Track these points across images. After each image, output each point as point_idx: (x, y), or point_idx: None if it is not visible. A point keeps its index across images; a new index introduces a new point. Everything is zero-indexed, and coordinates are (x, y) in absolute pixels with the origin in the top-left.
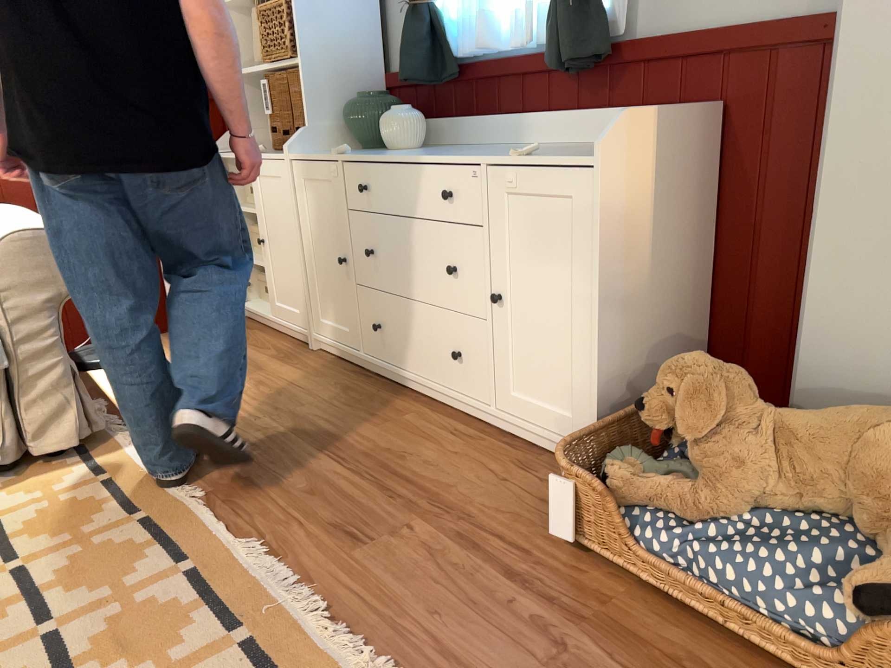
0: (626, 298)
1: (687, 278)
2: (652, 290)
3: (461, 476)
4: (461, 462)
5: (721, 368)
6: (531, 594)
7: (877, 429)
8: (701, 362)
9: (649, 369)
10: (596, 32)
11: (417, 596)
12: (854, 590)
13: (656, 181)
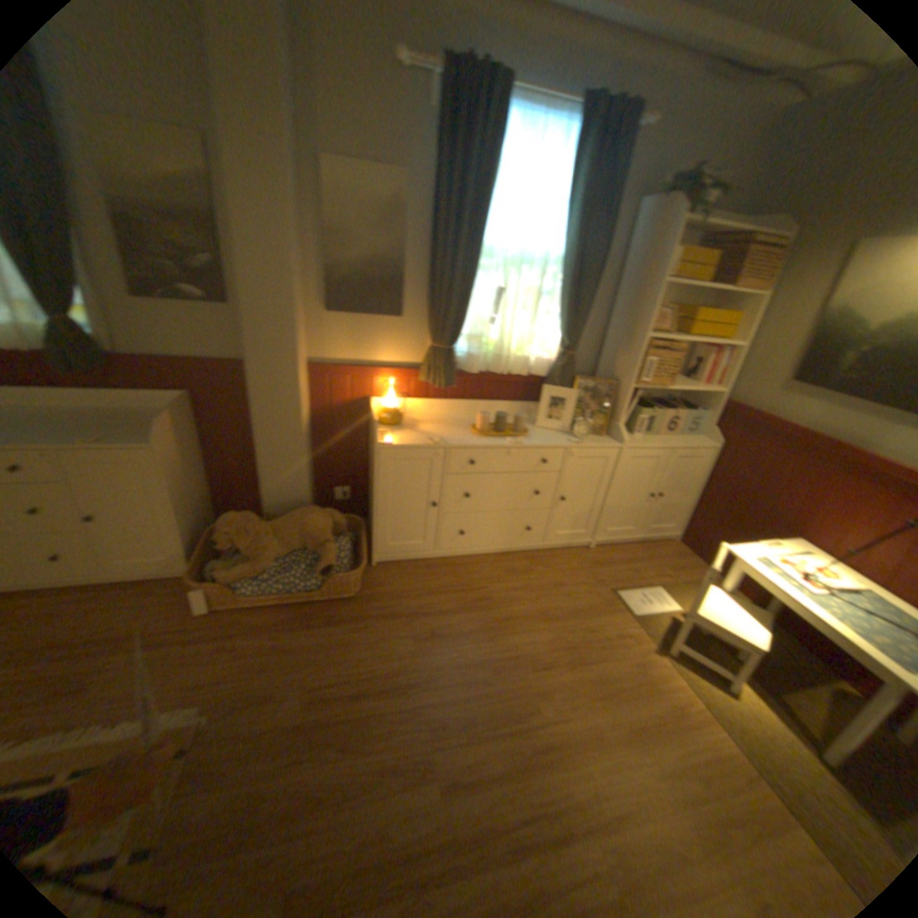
0: (182, 497)
1: (198, 472)
2: (189, 487)
3: (111, 621)
4: (103, 614)
5: (245, 516)
6: (204, 644)
7: (305, 519)
8: (236, 518)
9: (196, 520)
10: (96, 353)
11: (150, 684)
12: (319, 573)
13: (178, 441)
